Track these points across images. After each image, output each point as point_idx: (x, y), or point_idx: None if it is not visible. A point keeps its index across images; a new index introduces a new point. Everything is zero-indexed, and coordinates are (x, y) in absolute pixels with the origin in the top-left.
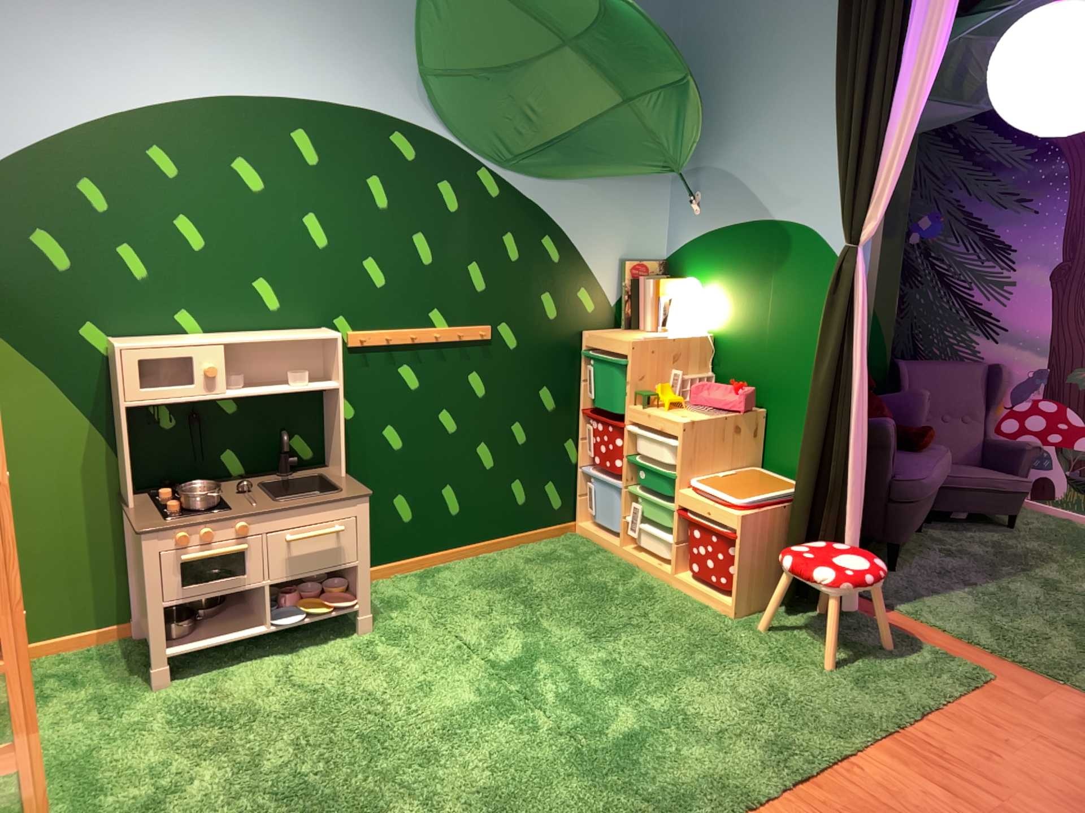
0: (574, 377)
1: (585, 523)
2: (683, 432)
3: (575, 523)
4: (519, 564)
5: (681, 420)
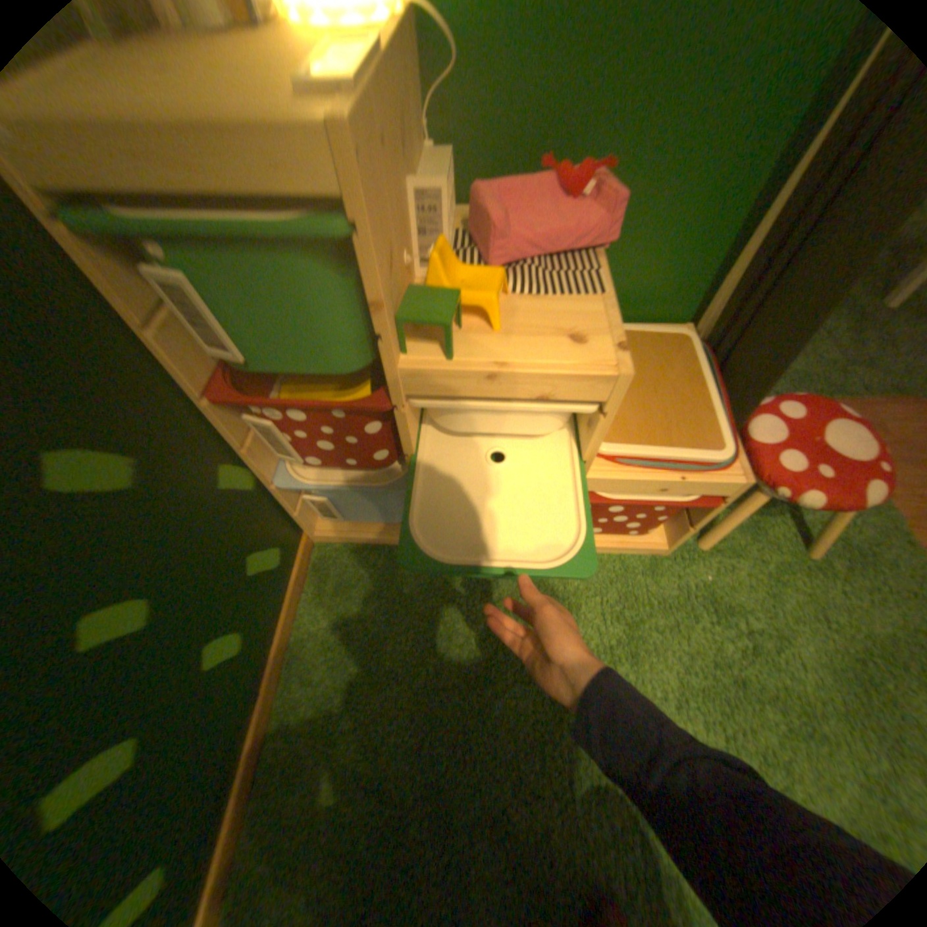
0: (108, 335)
1: (319, 522)
2: (620, 390)
3: (305, 535)
4: (337, 718)
5: (601, 360)
